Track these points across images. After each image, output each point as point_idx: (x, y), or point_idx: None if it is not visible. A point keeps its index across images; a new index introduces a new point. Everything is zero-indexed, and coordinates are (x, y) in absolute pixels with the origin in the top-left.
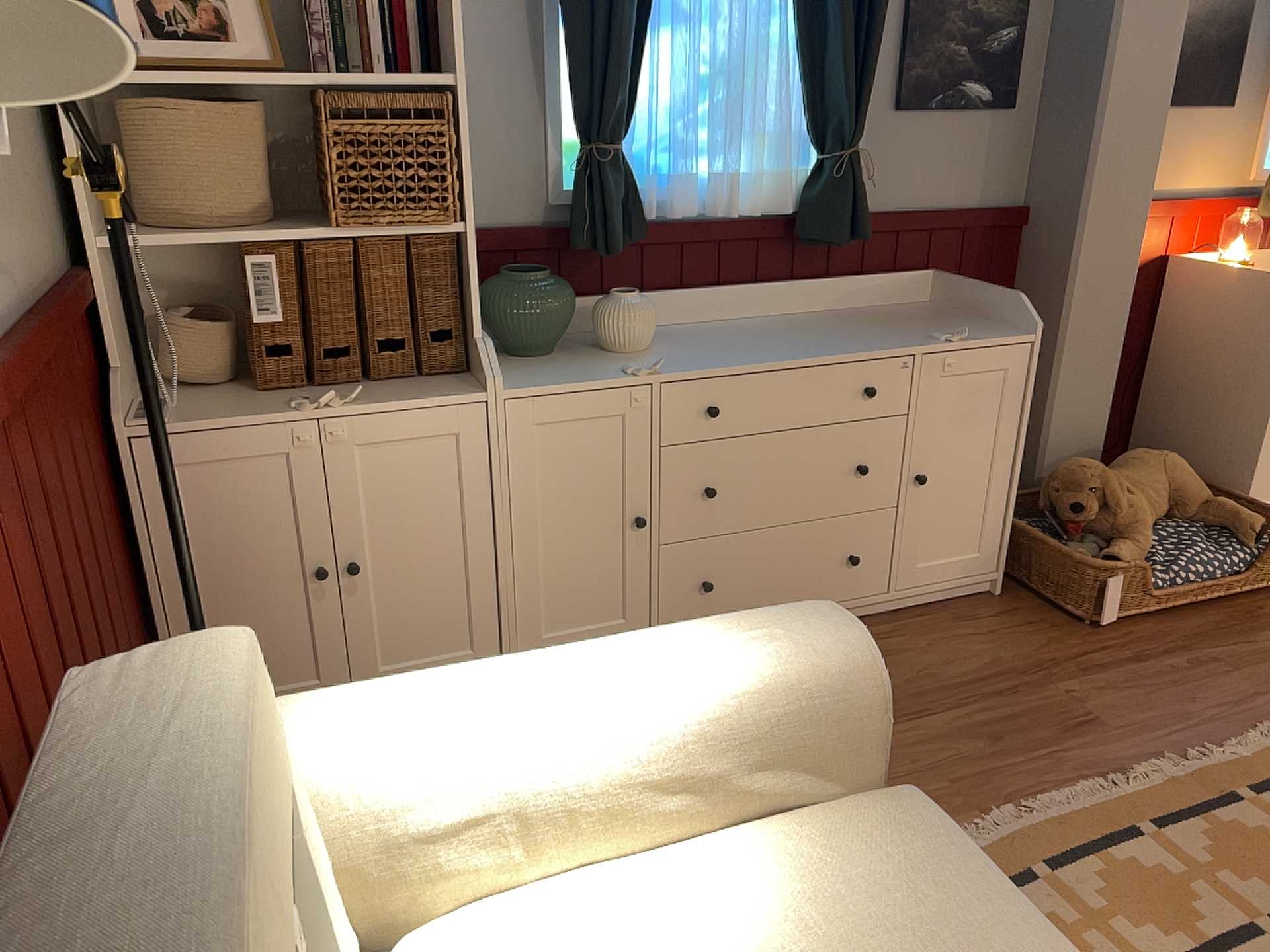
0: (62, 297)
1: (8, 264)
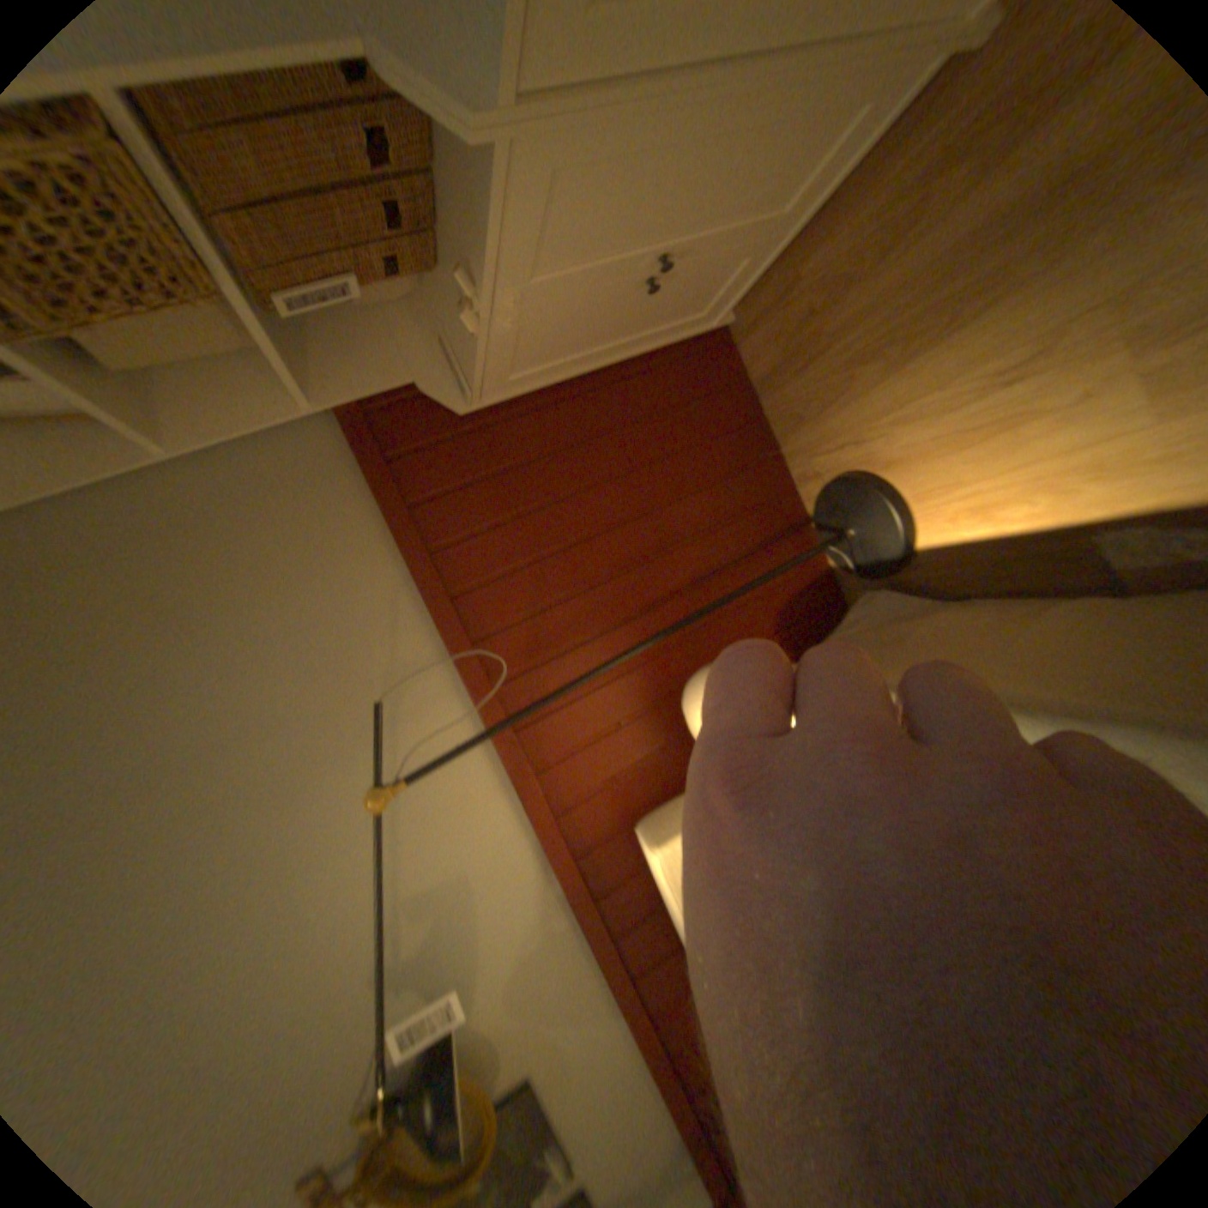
0: (382, 509)
1: (378, 585)
